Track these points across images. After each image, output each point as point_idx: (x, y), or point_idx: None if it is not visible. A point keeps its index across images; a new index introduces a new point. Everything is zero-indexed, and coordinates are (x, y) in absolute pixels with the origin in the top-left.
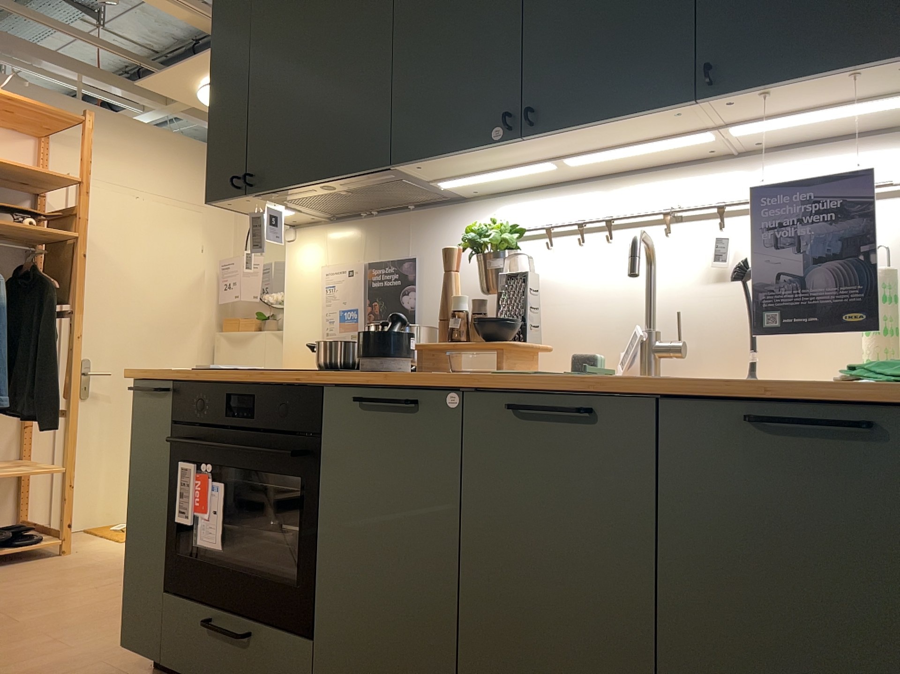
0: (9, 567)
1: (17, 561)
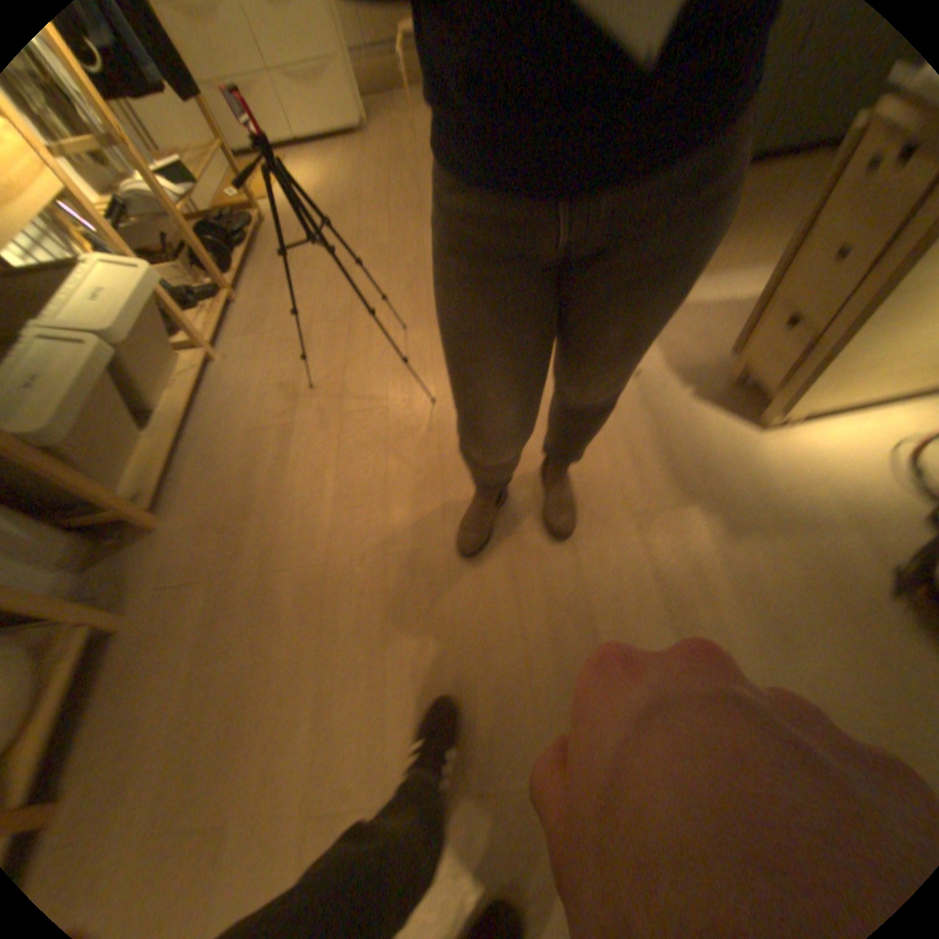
0: (260, 239)
1: (249, 236)
